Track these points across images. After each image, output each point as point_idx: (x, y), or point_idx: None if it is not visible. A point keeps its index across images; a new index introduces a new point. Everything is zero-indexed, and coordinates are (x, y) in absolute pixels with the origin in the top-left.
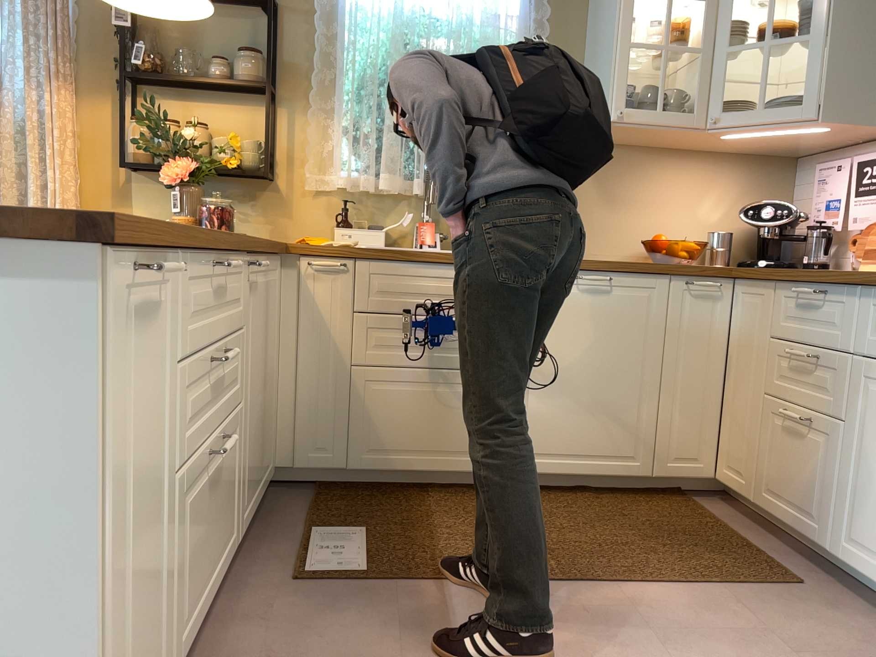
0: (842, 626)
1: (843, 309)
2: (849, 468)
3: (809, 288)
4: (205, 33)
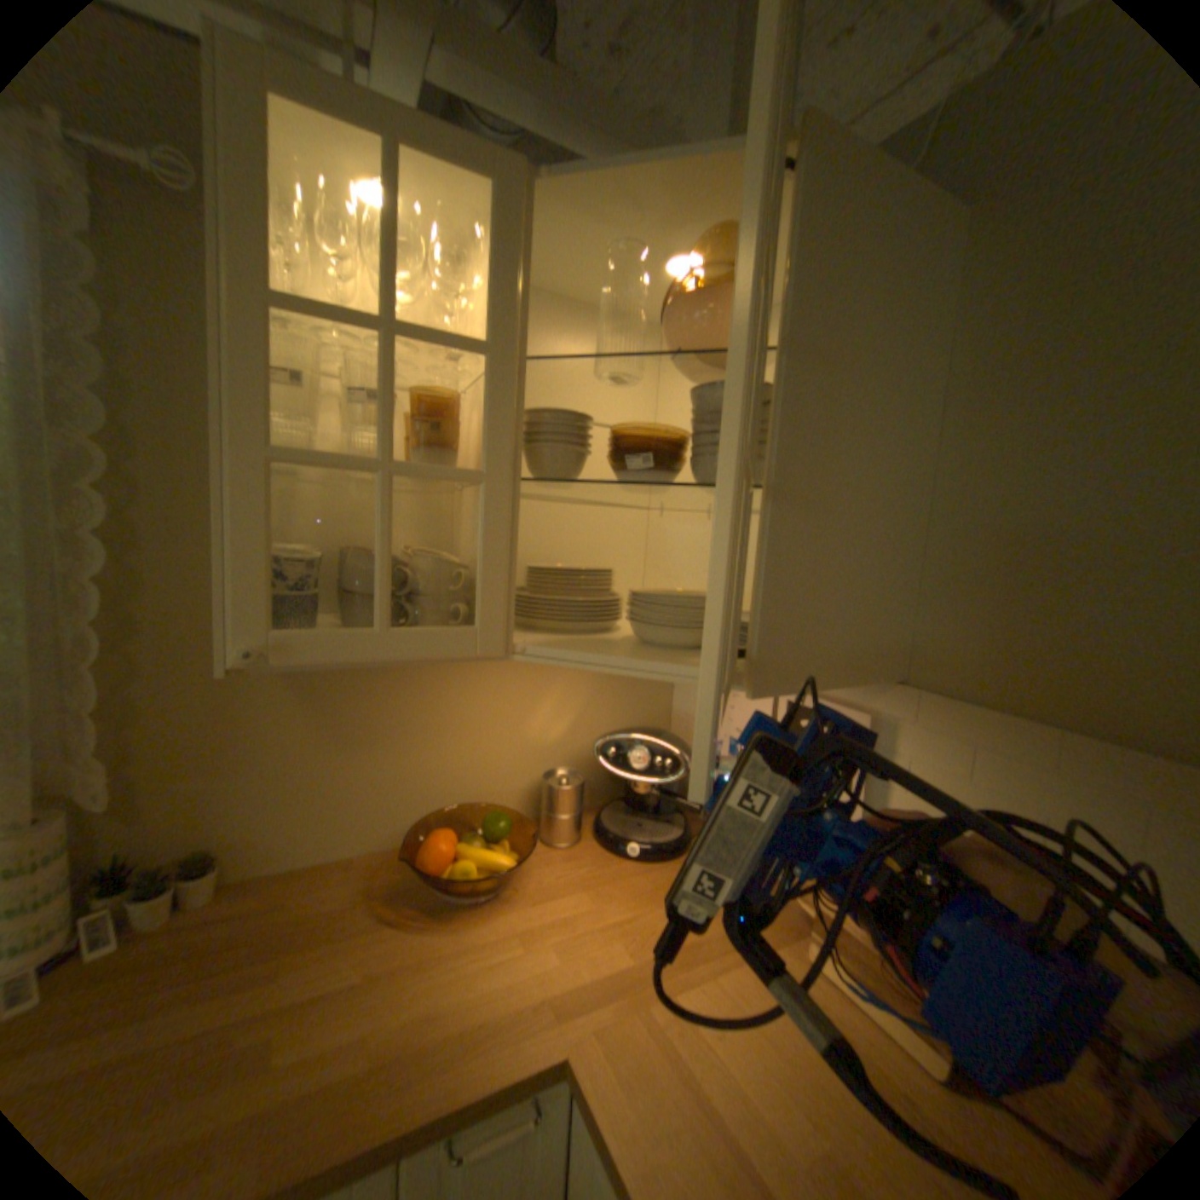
0: None
1: None
2: None
3: None
4: None
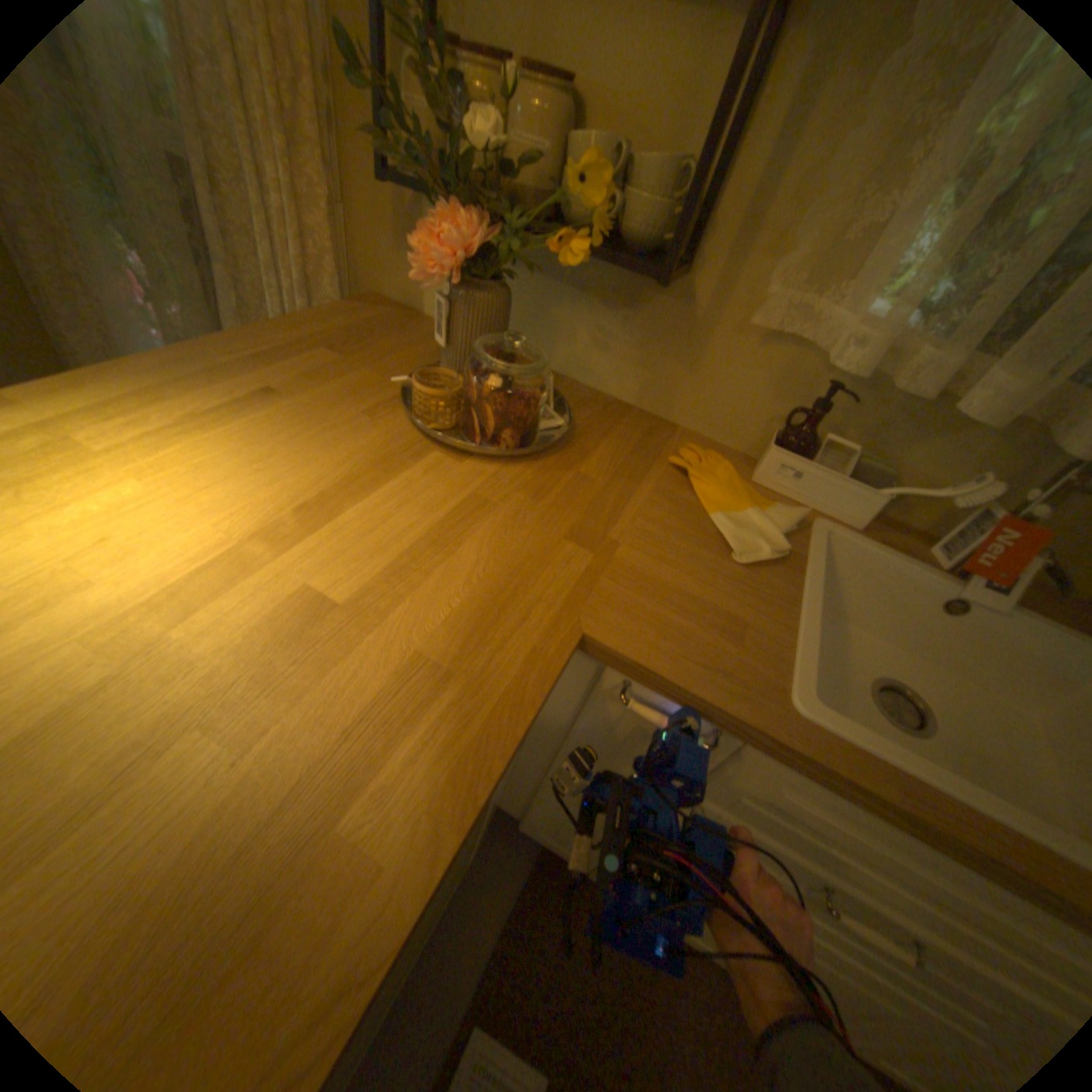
0: None
1: None
2: None
3: None
4: None
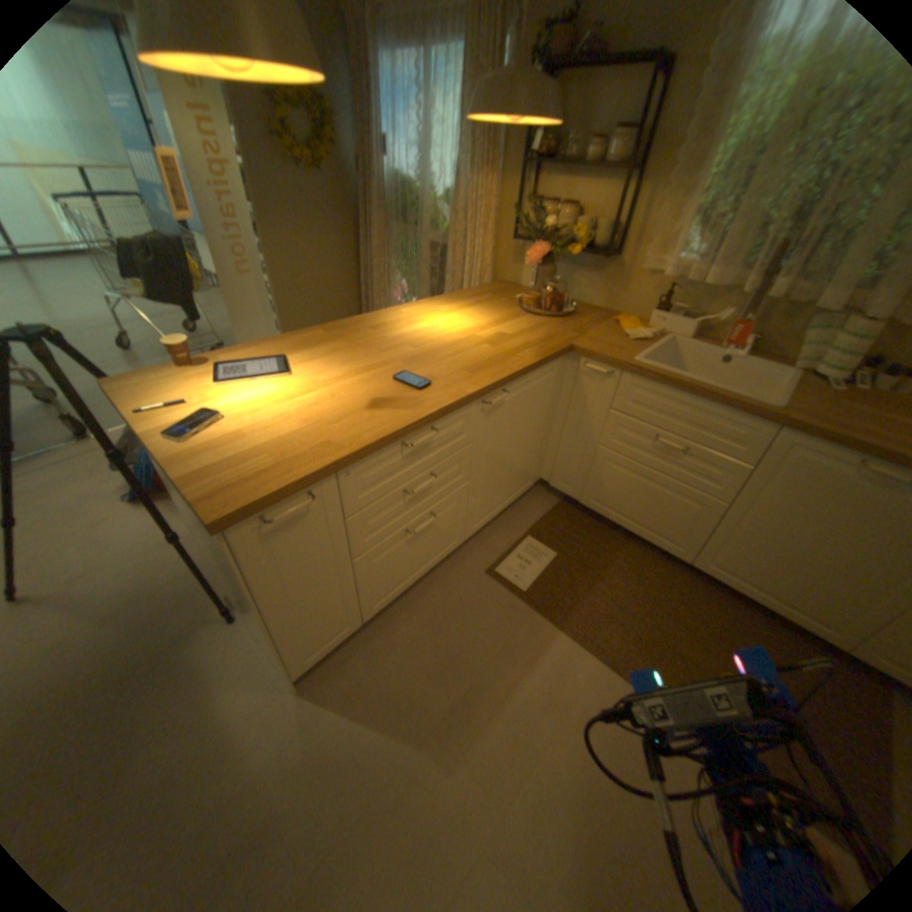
0: None
1: None
2: None
3: None
4: (597, 102)
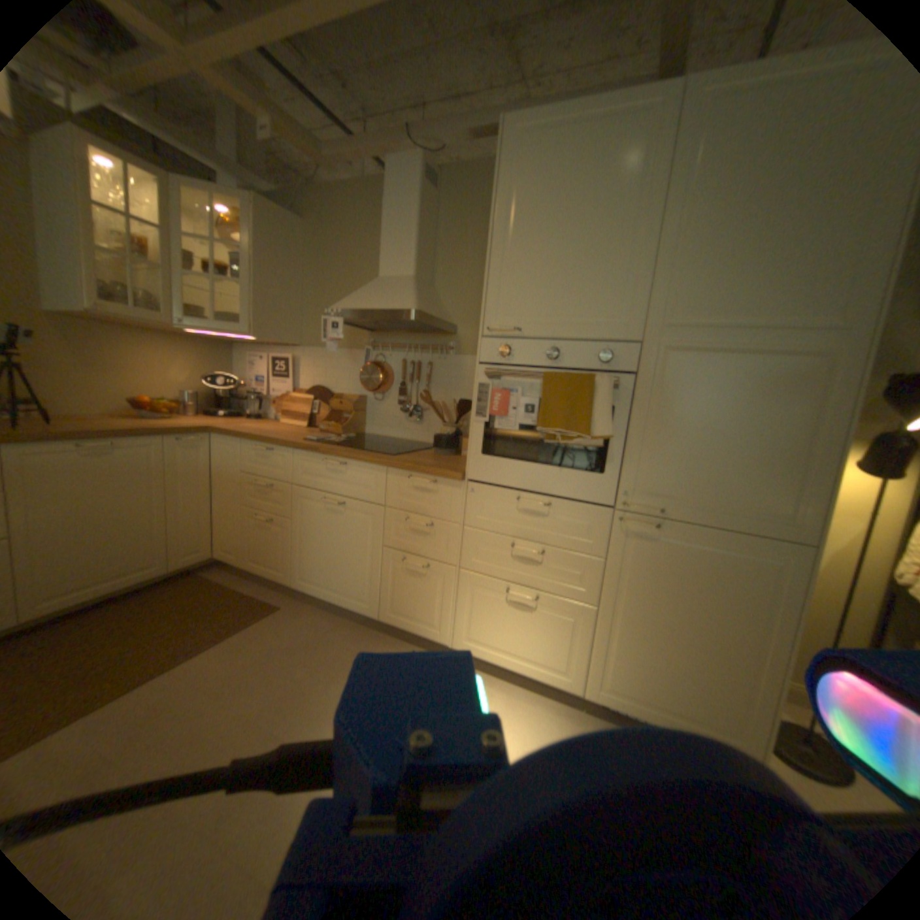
0: (301, 625)
1: (281, 459)
2: (293, 543)
3: (260, 446)
4: None
